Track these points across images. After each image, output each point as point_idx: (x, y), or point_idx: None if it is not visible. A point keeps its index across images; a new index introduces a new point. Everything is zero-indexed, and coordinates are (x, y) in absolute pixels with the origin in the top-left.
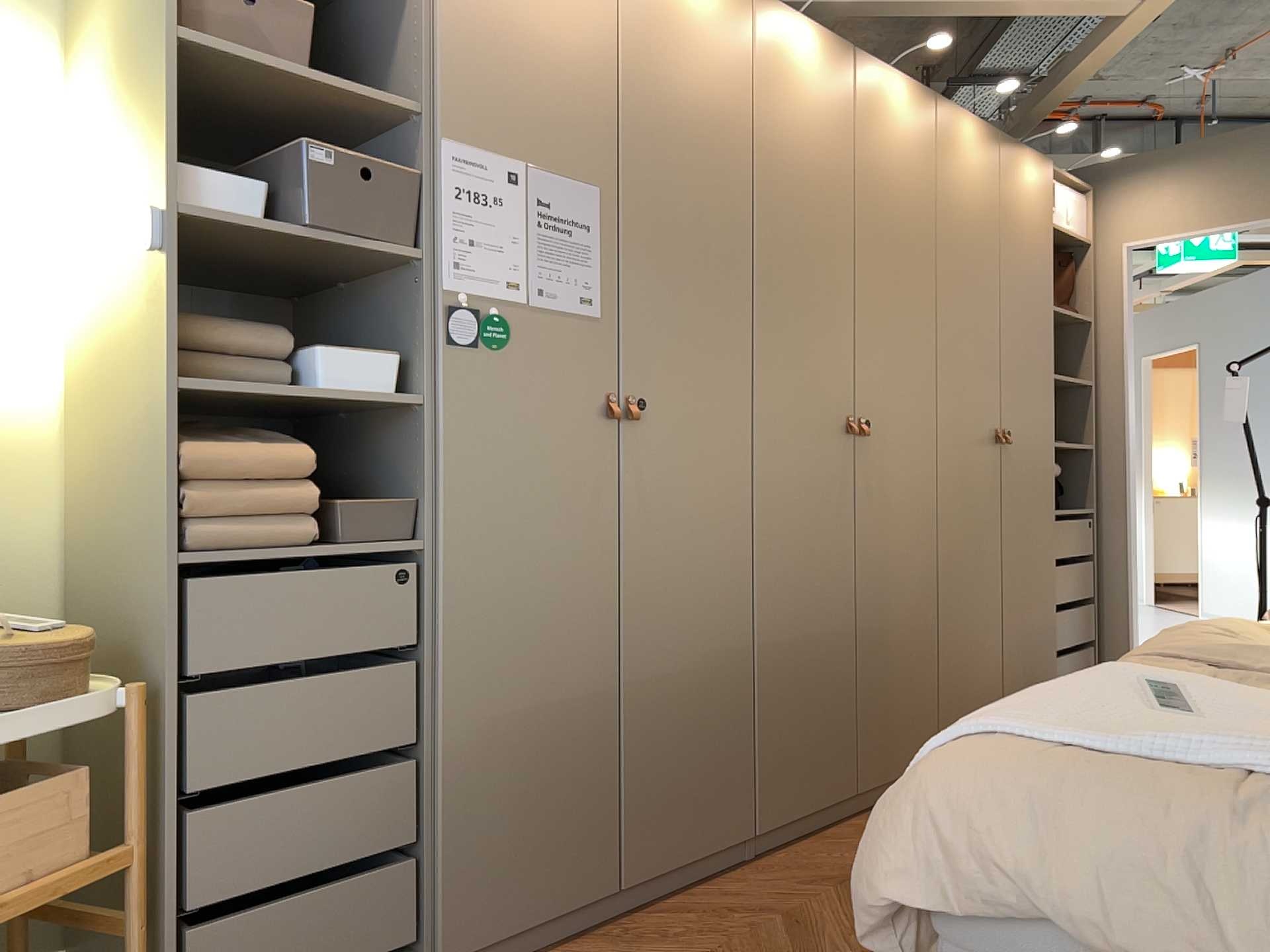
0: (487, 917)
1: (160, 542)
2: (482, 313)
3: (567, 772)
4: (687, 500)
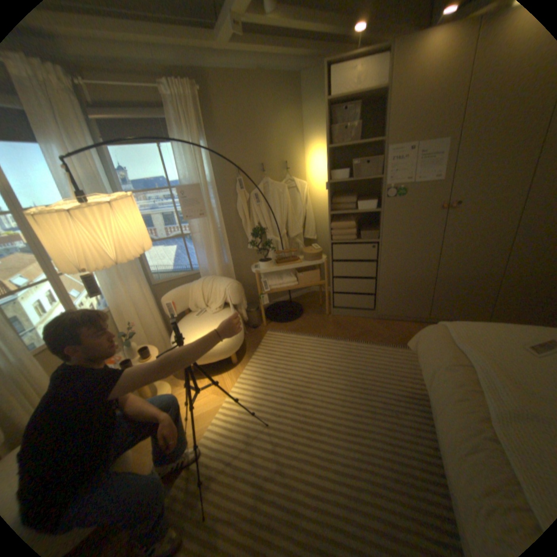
0: (392, 311)
1: (330, 238)
2: (402, 186)
3: (418, 291)
4: (481, 230)
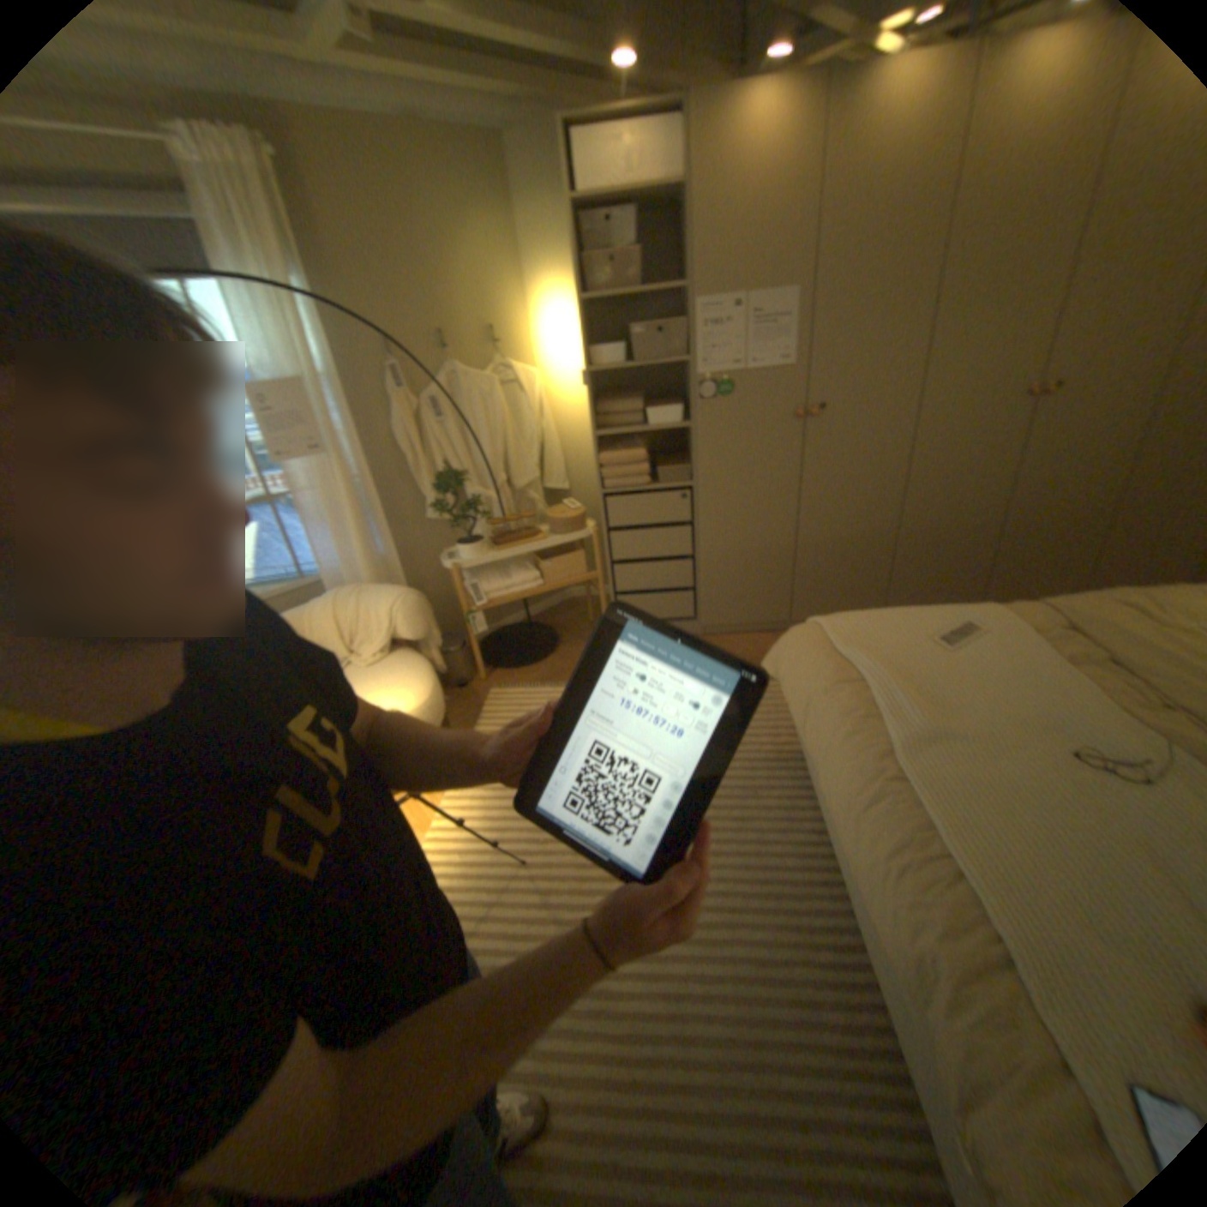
0: (727, 617)
1: (602, 487)
2: (725, 379)
3: (768, 574)
4: (860, 455)
